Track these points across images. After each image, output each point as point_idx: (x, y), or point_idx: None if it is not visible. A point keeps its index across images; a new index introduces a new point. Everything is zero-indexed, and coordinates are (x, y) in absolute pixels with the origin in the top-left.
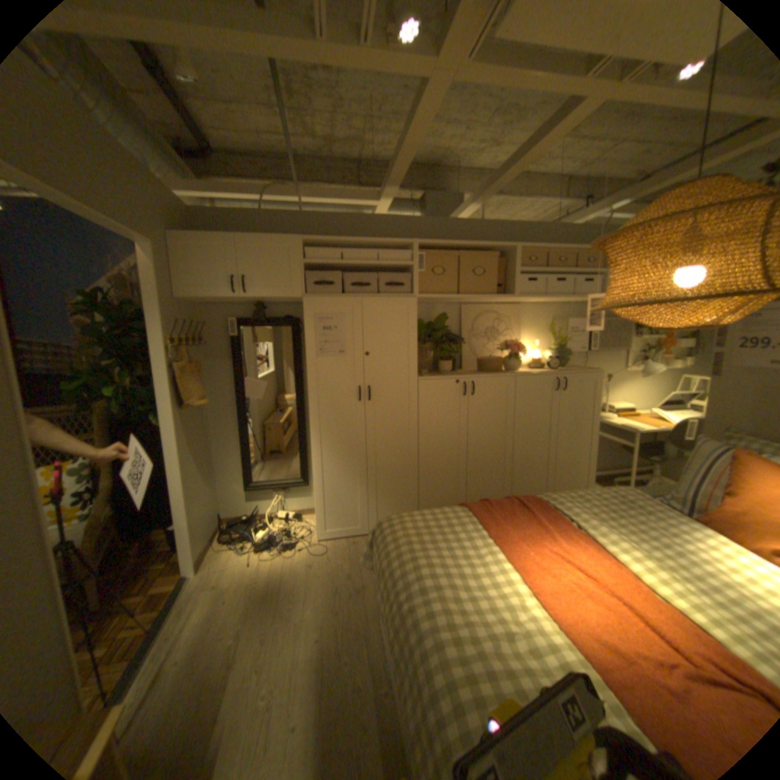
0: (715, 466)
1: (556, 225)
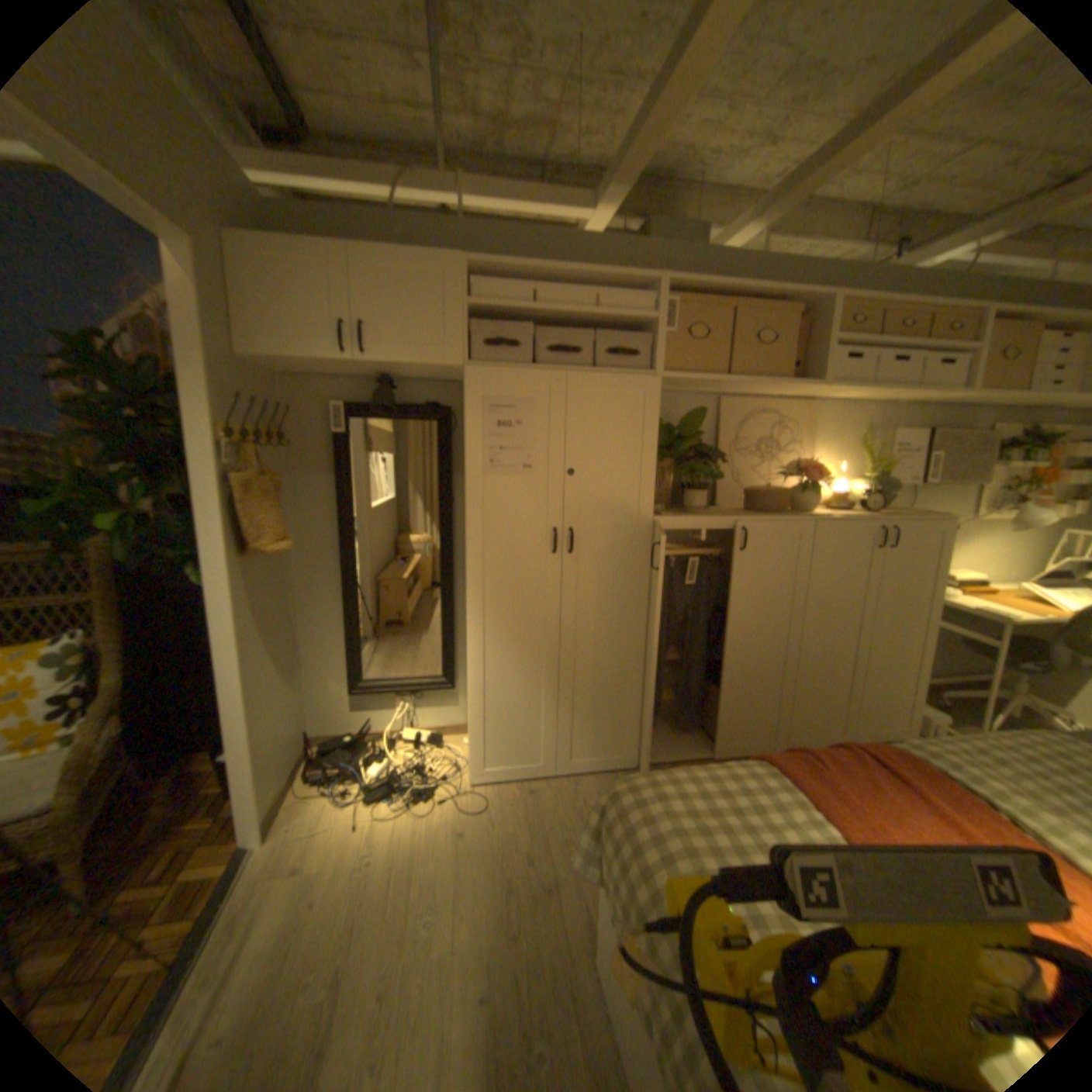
0: None
1: (886, 268)
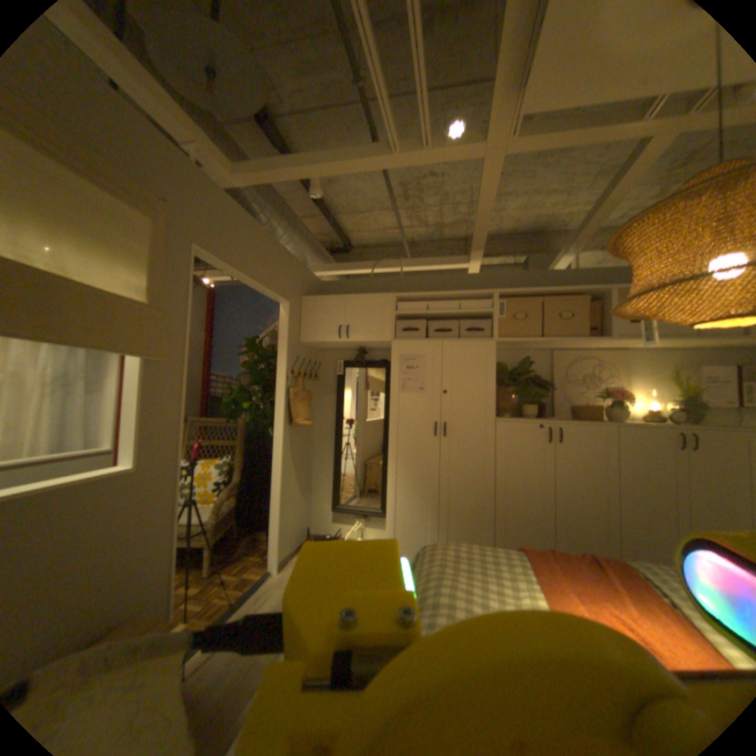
0: None
1: None
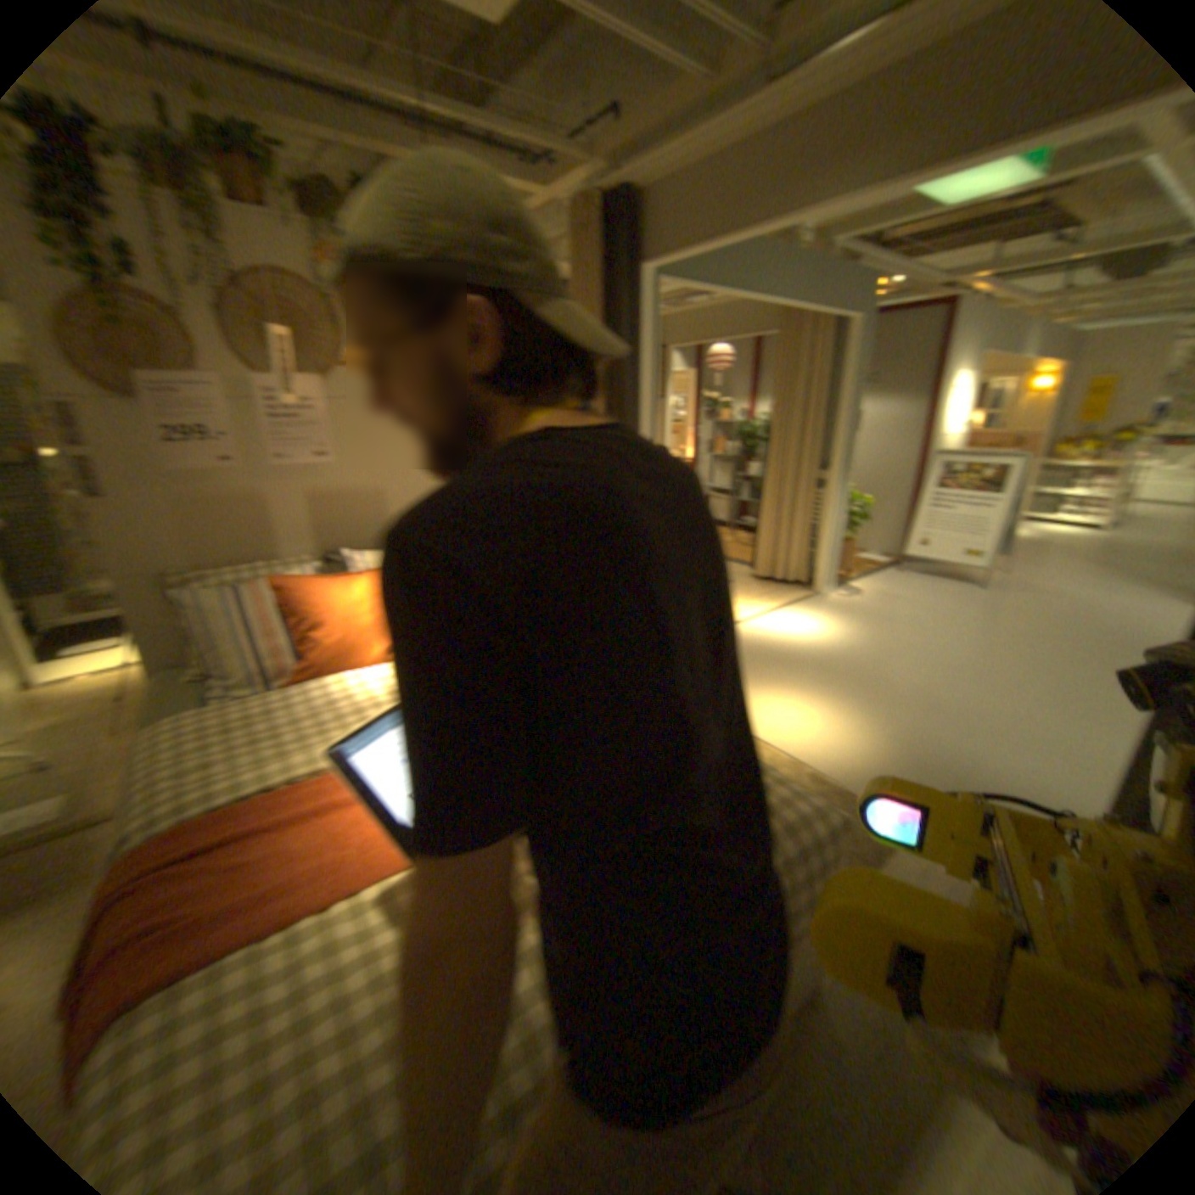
0: (250, 612)
1: None
